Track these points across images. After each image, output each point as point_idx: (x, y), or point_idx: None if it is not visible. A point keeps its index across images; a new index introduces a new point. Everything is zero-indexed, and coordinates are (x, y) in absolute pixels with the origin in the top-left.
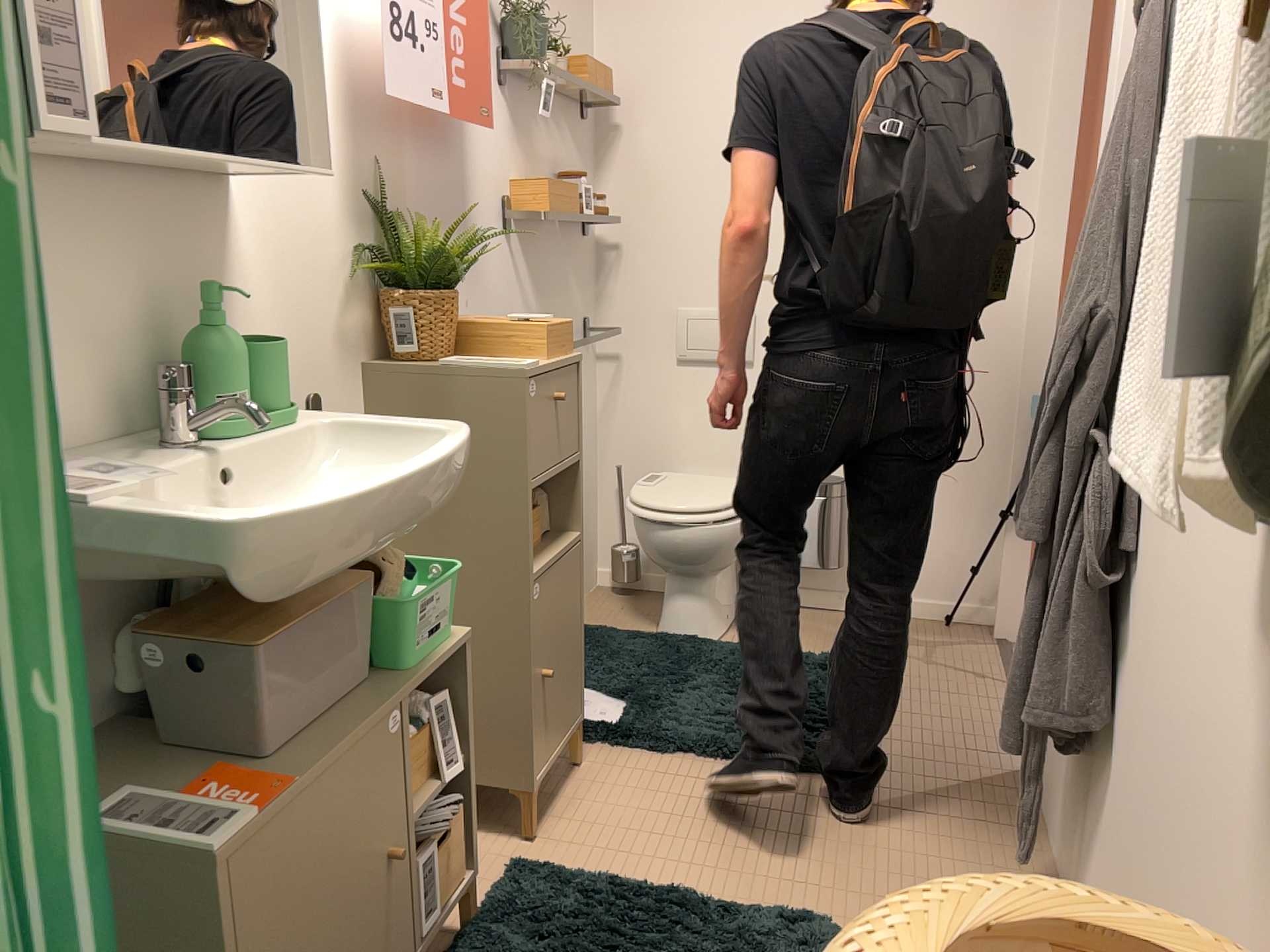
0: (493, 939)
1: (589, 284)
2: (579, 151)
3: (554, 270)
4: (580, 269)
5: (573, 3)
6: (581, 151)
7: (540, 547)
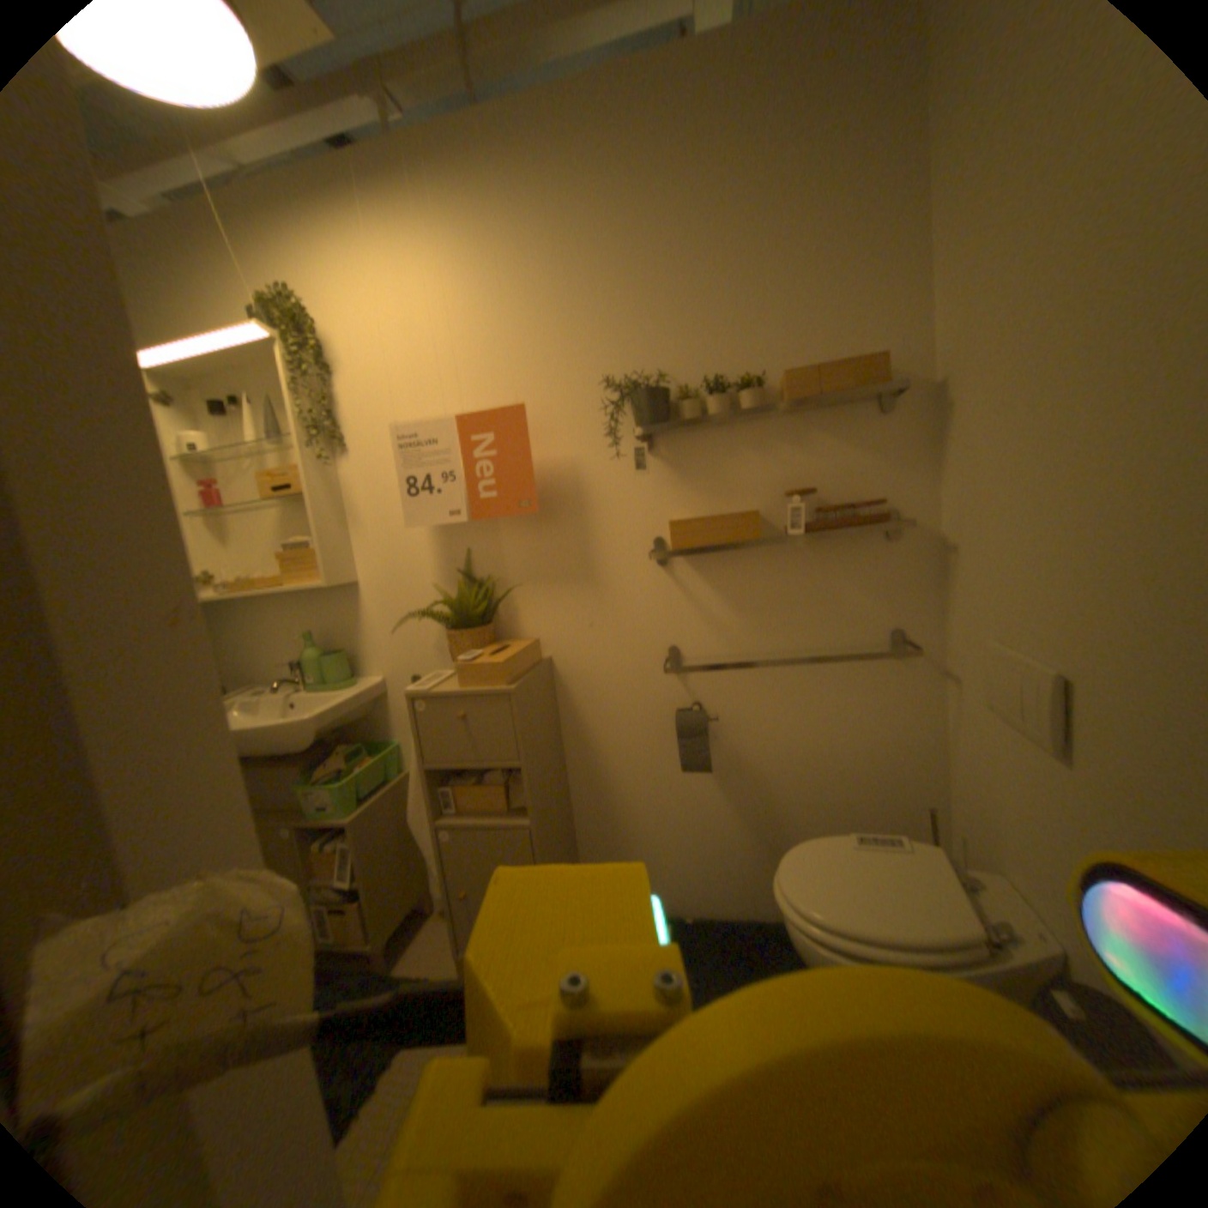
0: (357, 985)
1: (913, 589)
2: (873, 444)
3: (787, 583)
4: (879, 574)
5: (853, 282)
6: (884, 440)
7: (495, 812)
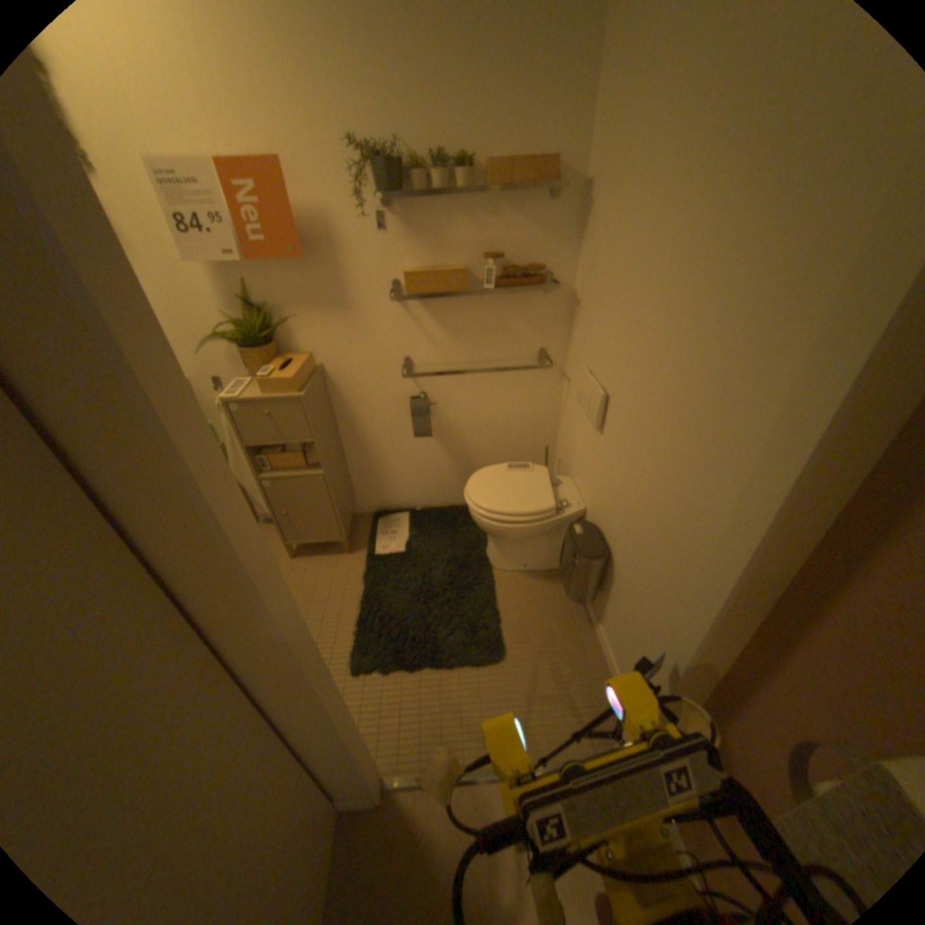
0: None
1: (552, 326)
2: (541, 225)
3: (480, 319)
4: (535, 316)
5: (542, 82)
6: (548, 223)
7: (298, 468)
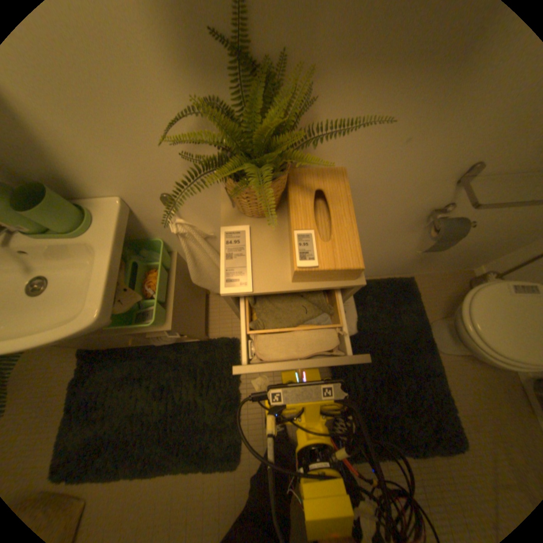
0: (197, 351)
1: None
2: None
3: None
4: None
5: None
6: None
7: None
